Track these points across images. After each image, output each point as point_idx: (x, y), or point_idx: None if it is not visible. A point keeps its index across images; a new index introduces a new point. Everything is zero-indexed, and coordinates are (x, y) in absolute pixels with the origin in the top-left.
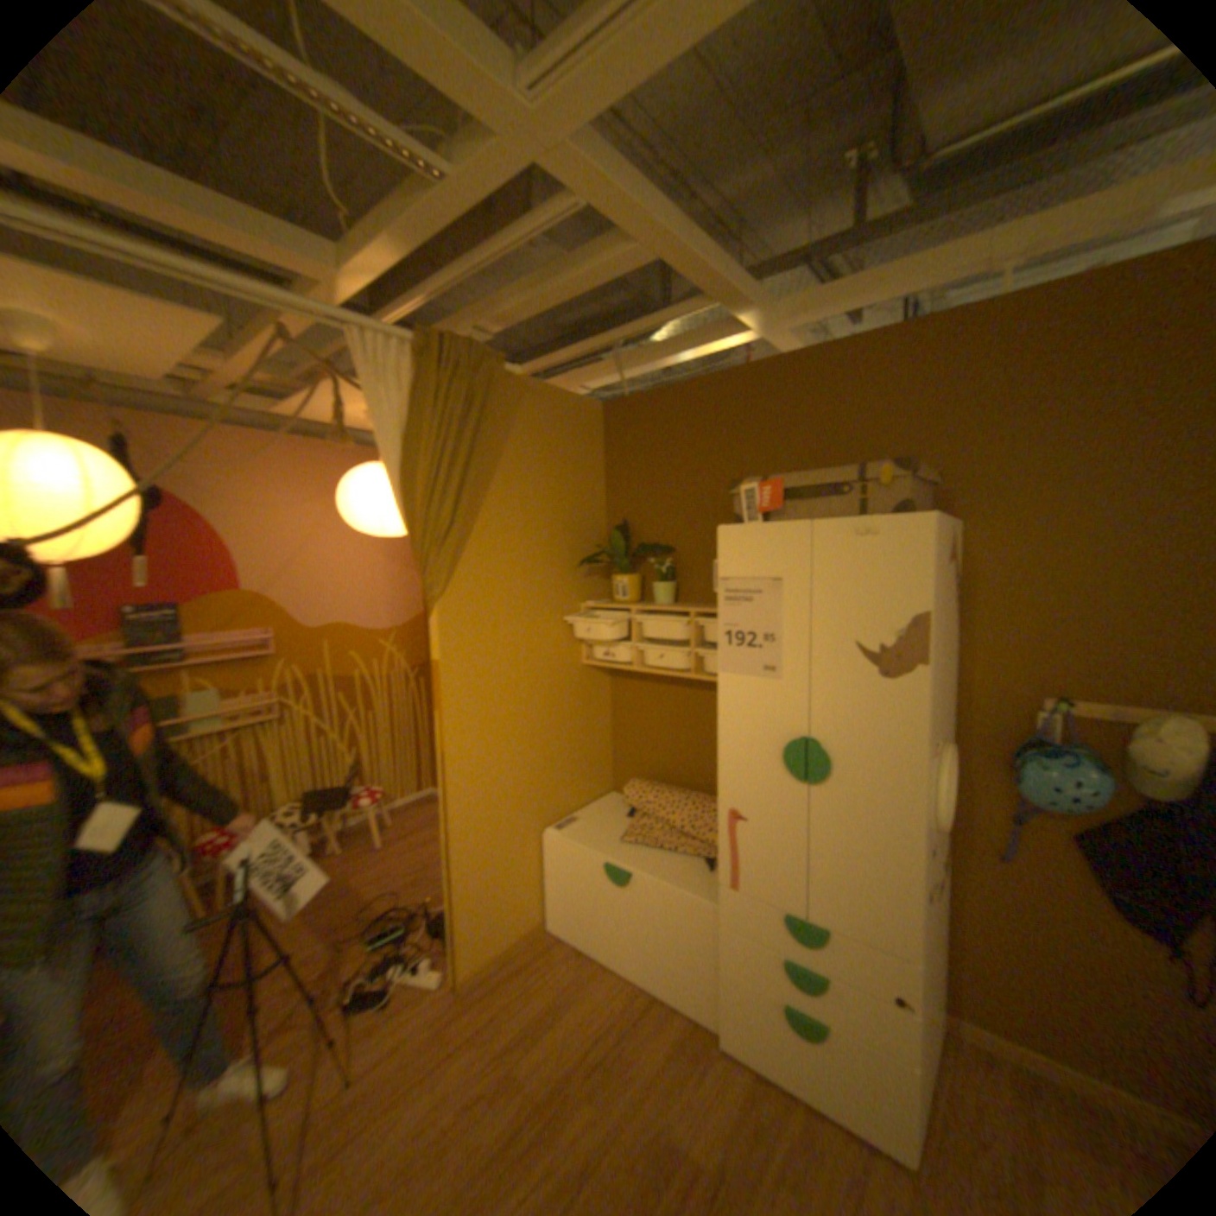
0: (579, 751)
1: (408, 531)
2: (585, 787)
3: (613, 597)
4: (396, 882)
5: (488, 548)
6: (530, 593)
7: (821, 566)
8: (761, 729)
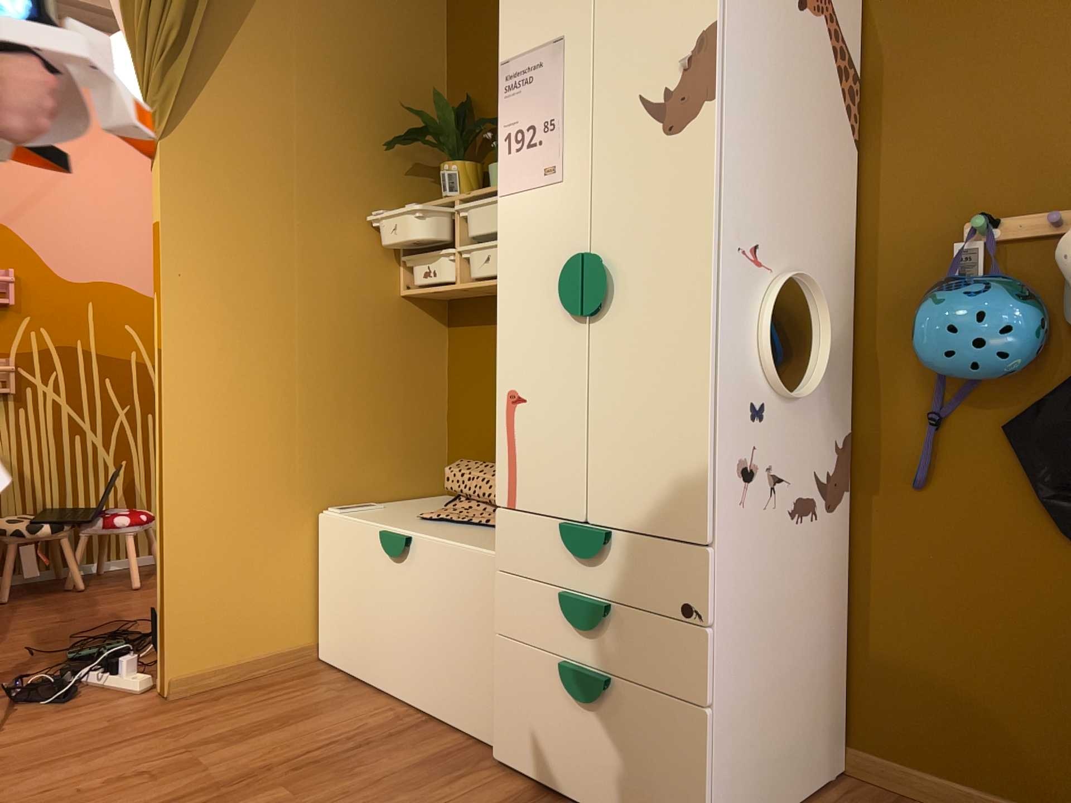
0: (390, 417)
1: (136, 49)
2: (397, 474)
3: (443, 198)
4: (144, 612)
5: (251, 91)
6: (315, 171)
7: (604, 4)
8: (541, 260)
